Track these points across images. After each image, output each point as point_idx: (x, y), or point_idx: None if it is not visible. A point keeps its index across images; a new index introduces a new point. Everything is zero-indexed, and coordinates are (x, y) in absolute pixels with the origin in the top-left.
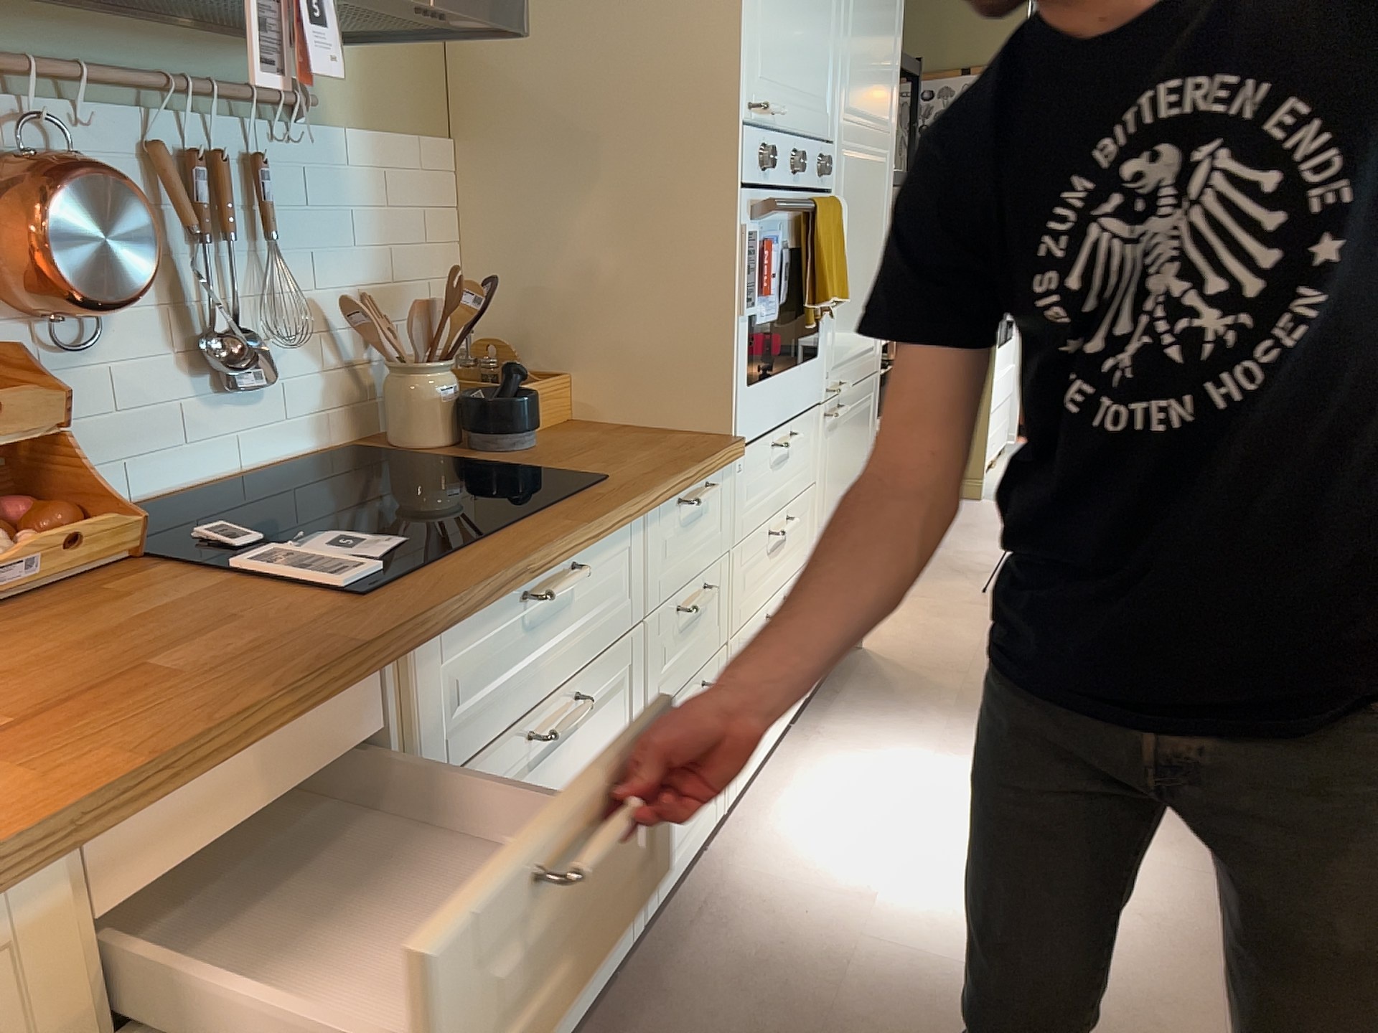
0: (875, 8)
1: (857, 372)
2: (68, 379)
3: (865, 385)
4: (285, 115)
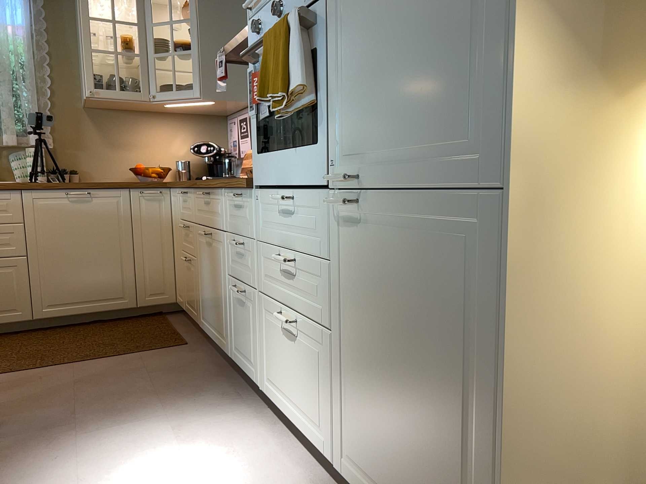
0: None
1: (409, 175)
2: None
3: (443, 201)
4: None
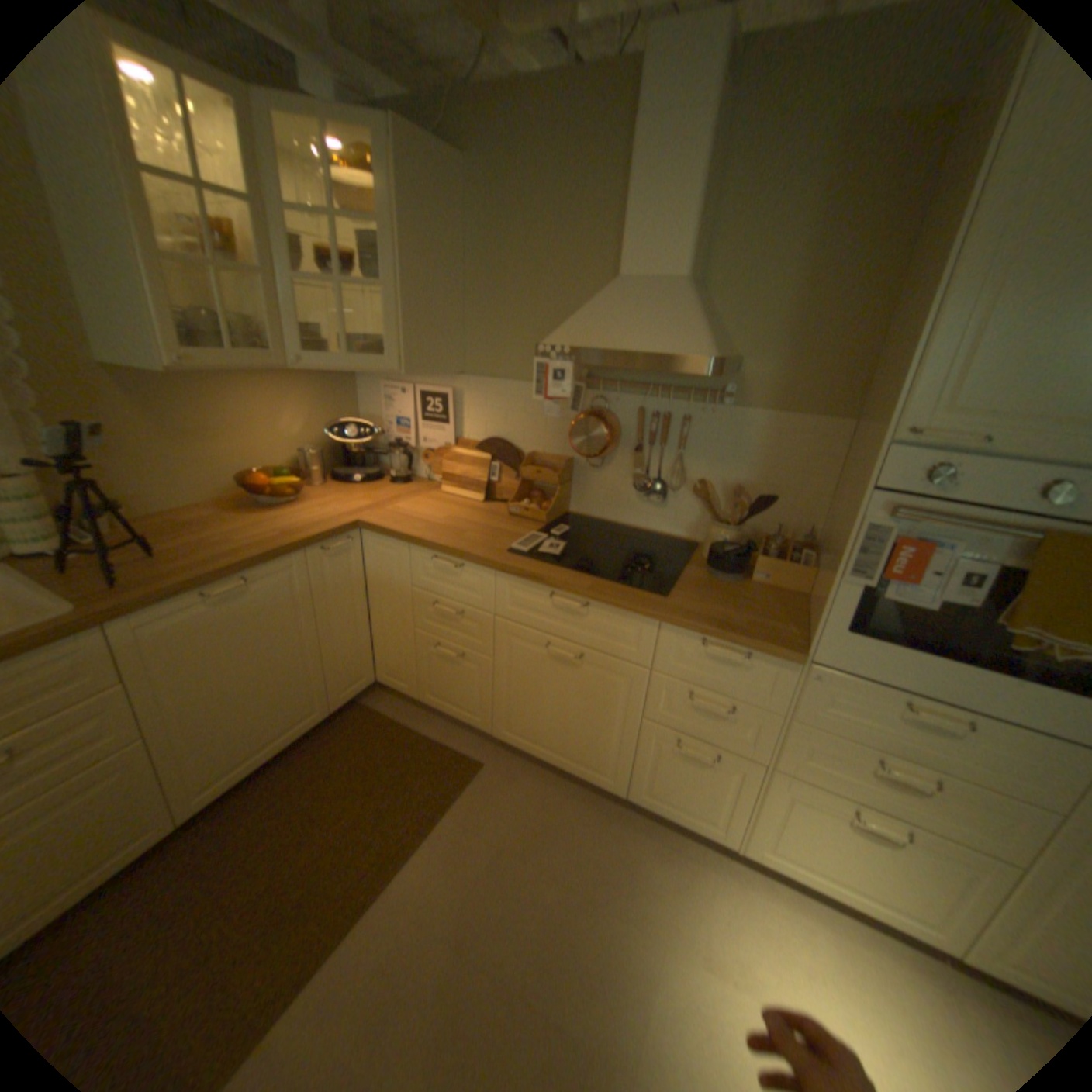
0: None
1: None
2: (593, 475)
3: None
4: (717, 400)
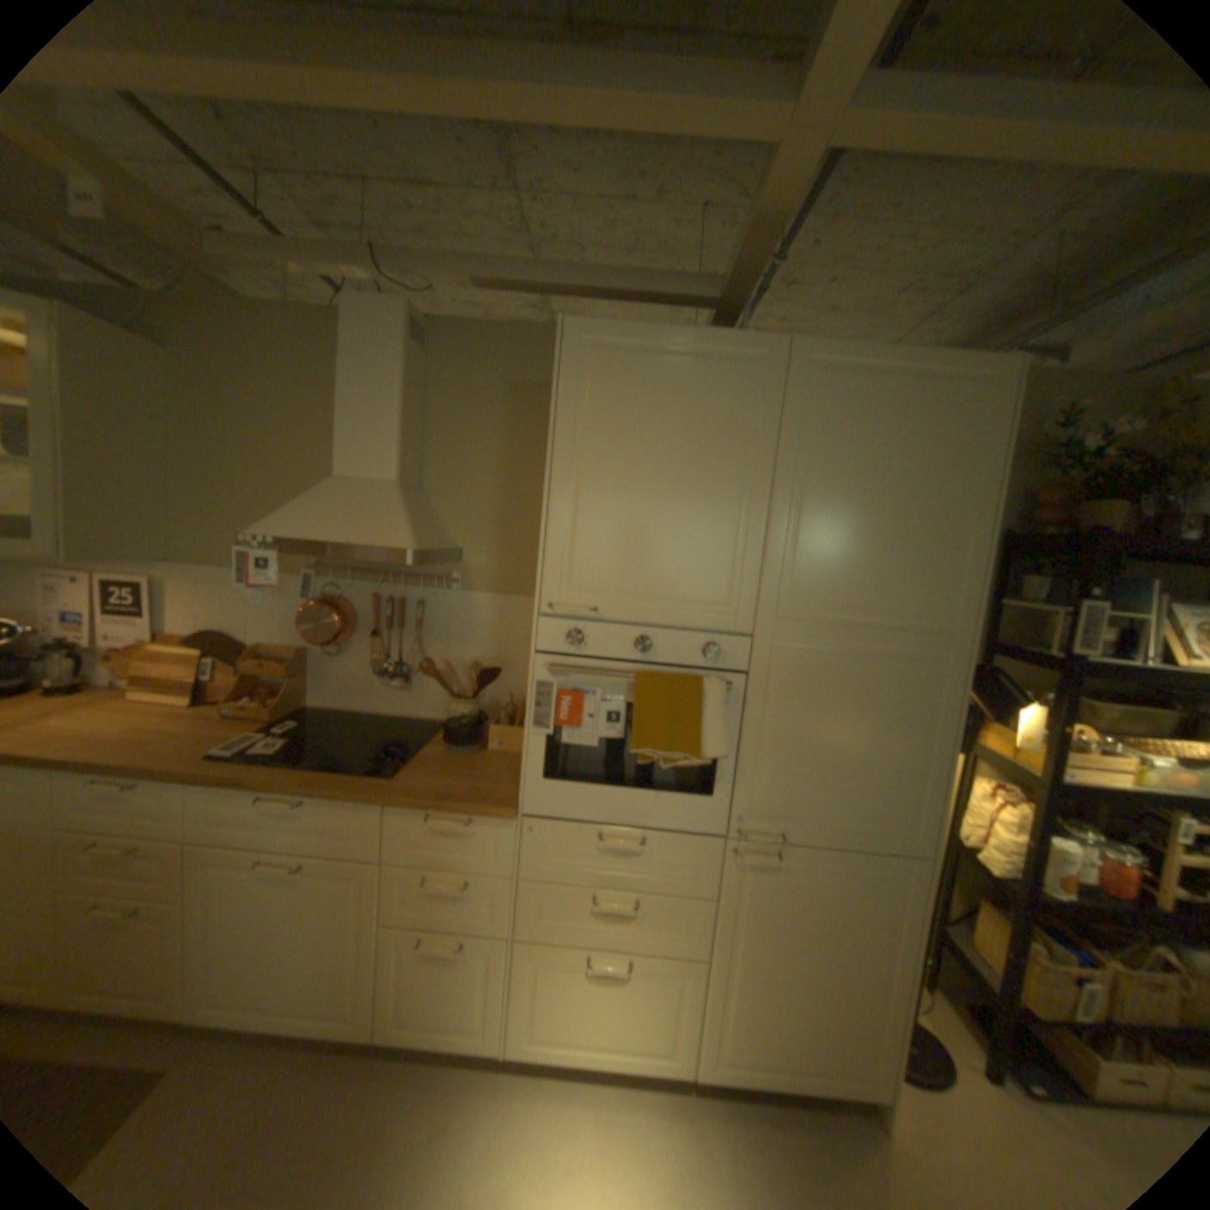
0: (871, 524)
1: (842, 842)
2: (331, 665)
3: (874, 861)
4: (447, 586)
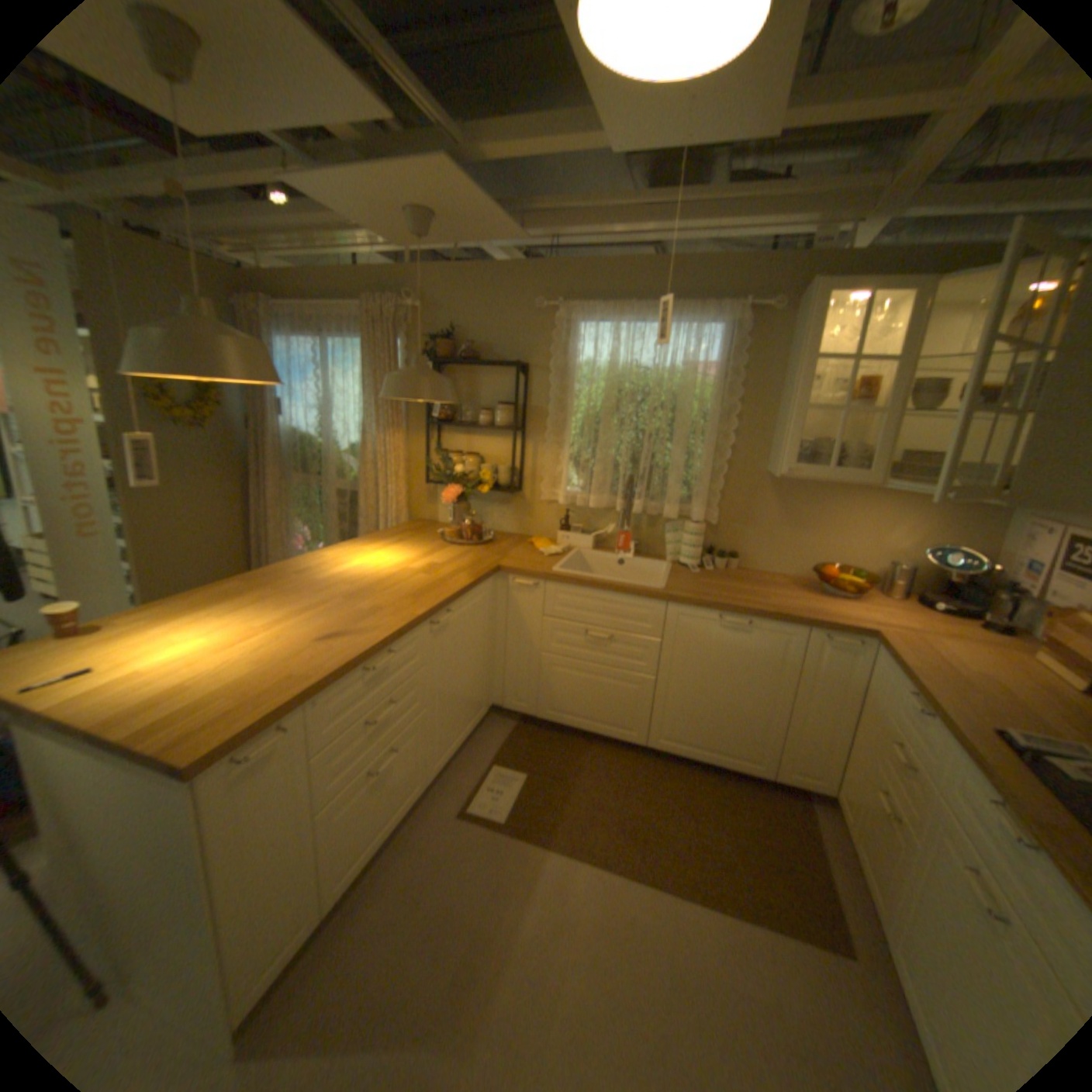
0: None
1: None
2: None
3: None
4: None
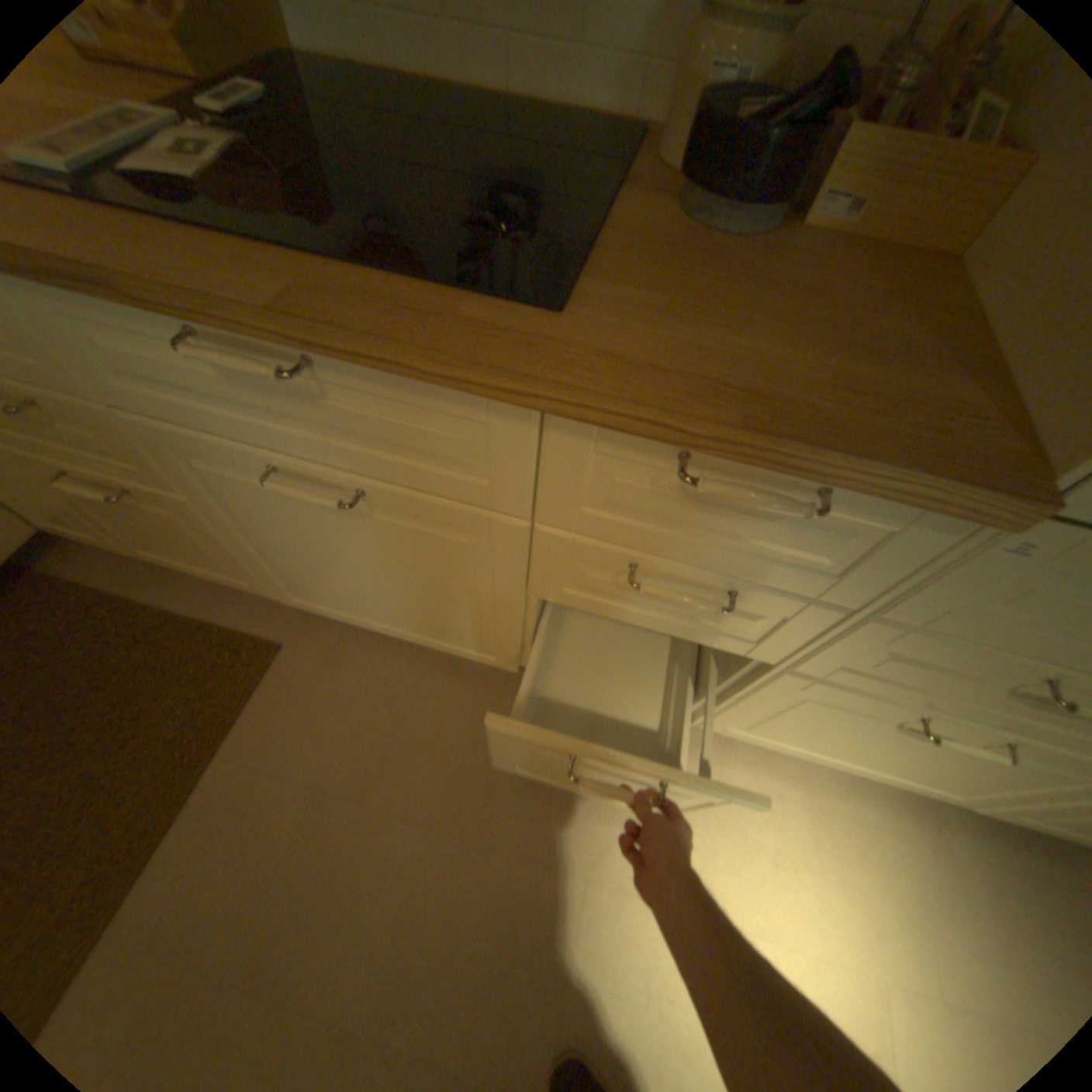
0: None
1: None
2: None
3: None
4: None
